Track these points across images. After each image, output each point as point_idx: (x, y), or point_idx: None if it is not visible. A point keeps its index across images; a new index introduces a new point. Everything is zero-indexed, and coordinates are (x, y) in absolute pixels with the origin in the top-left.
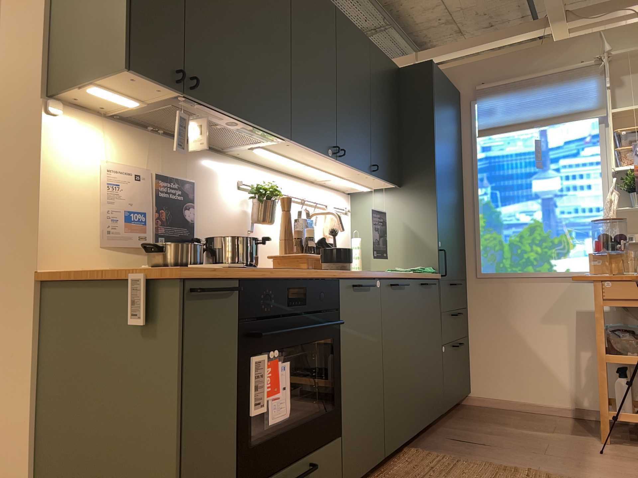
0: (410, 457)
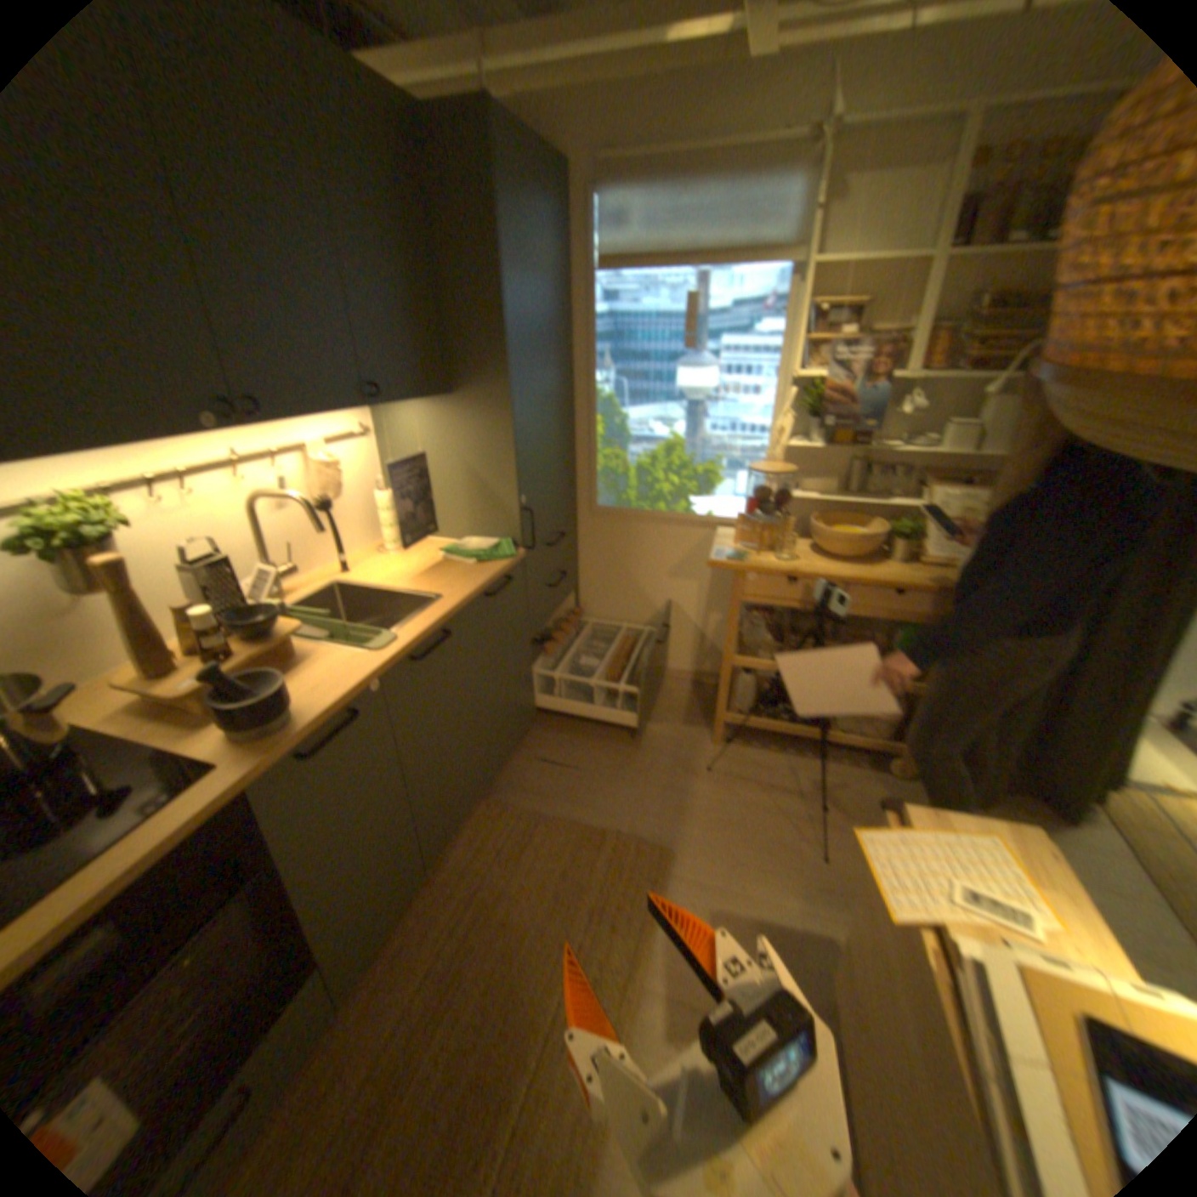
0: (474, 828)
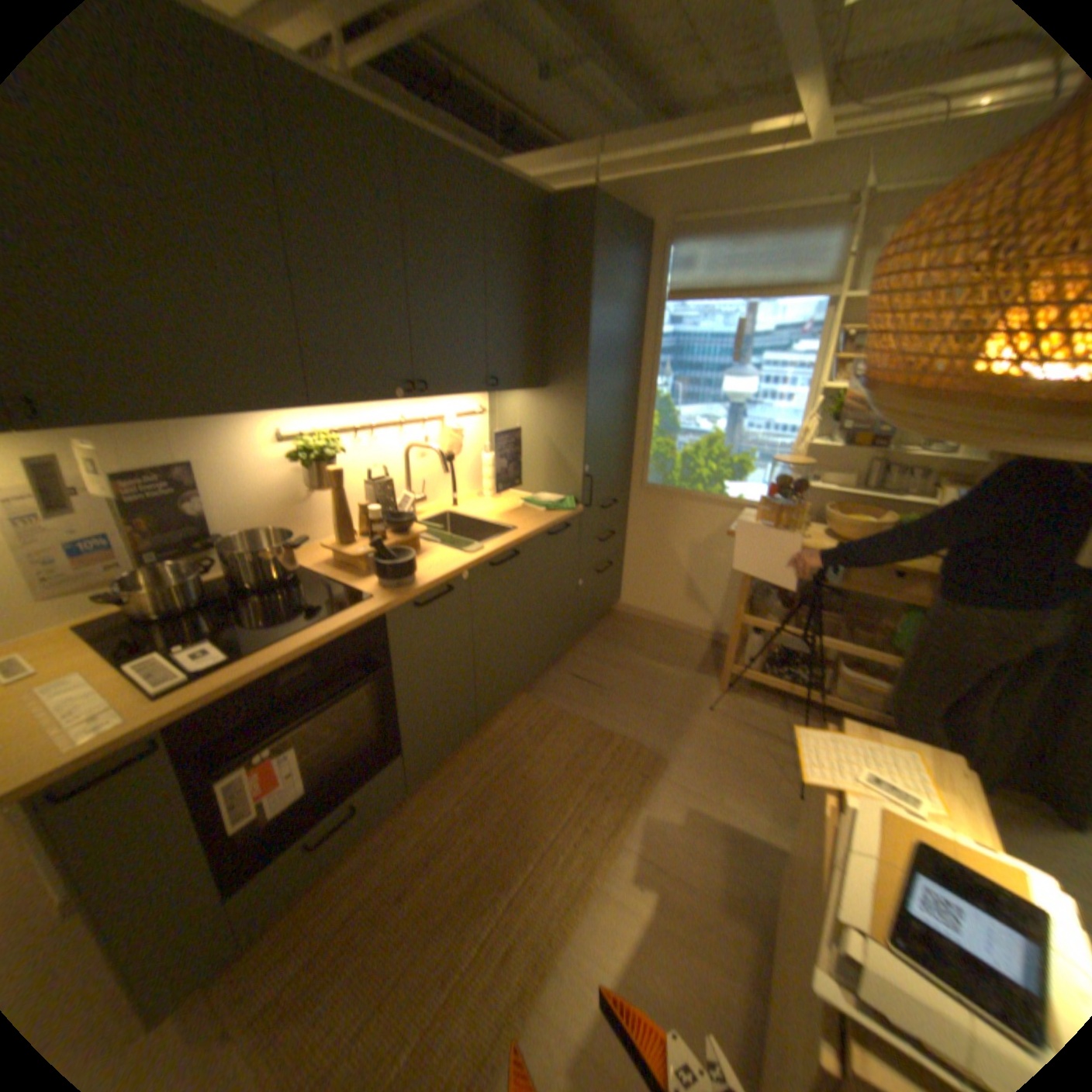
0: (515, 711)
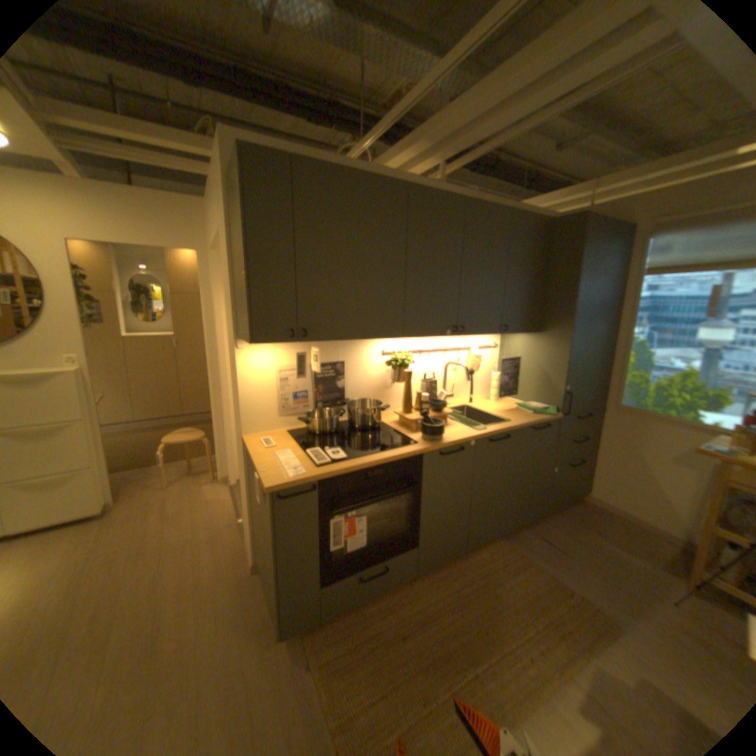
0: (495, 550)
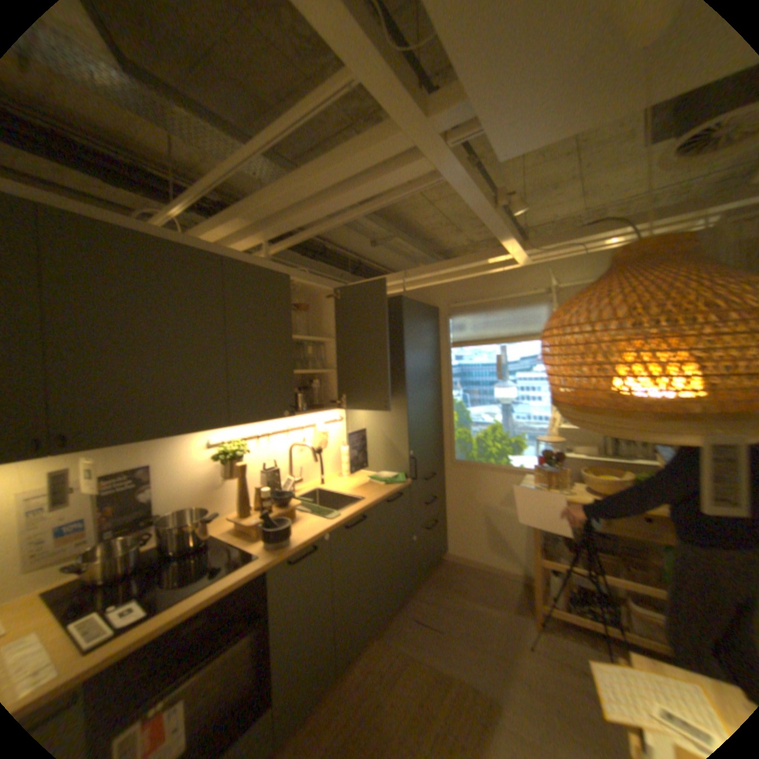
0: (369, 658)
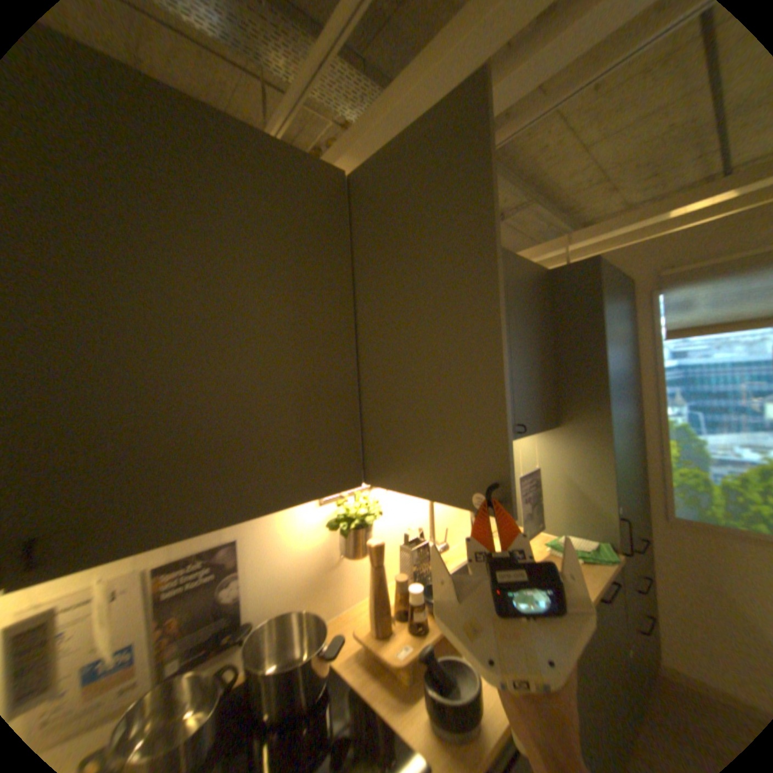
0: None
